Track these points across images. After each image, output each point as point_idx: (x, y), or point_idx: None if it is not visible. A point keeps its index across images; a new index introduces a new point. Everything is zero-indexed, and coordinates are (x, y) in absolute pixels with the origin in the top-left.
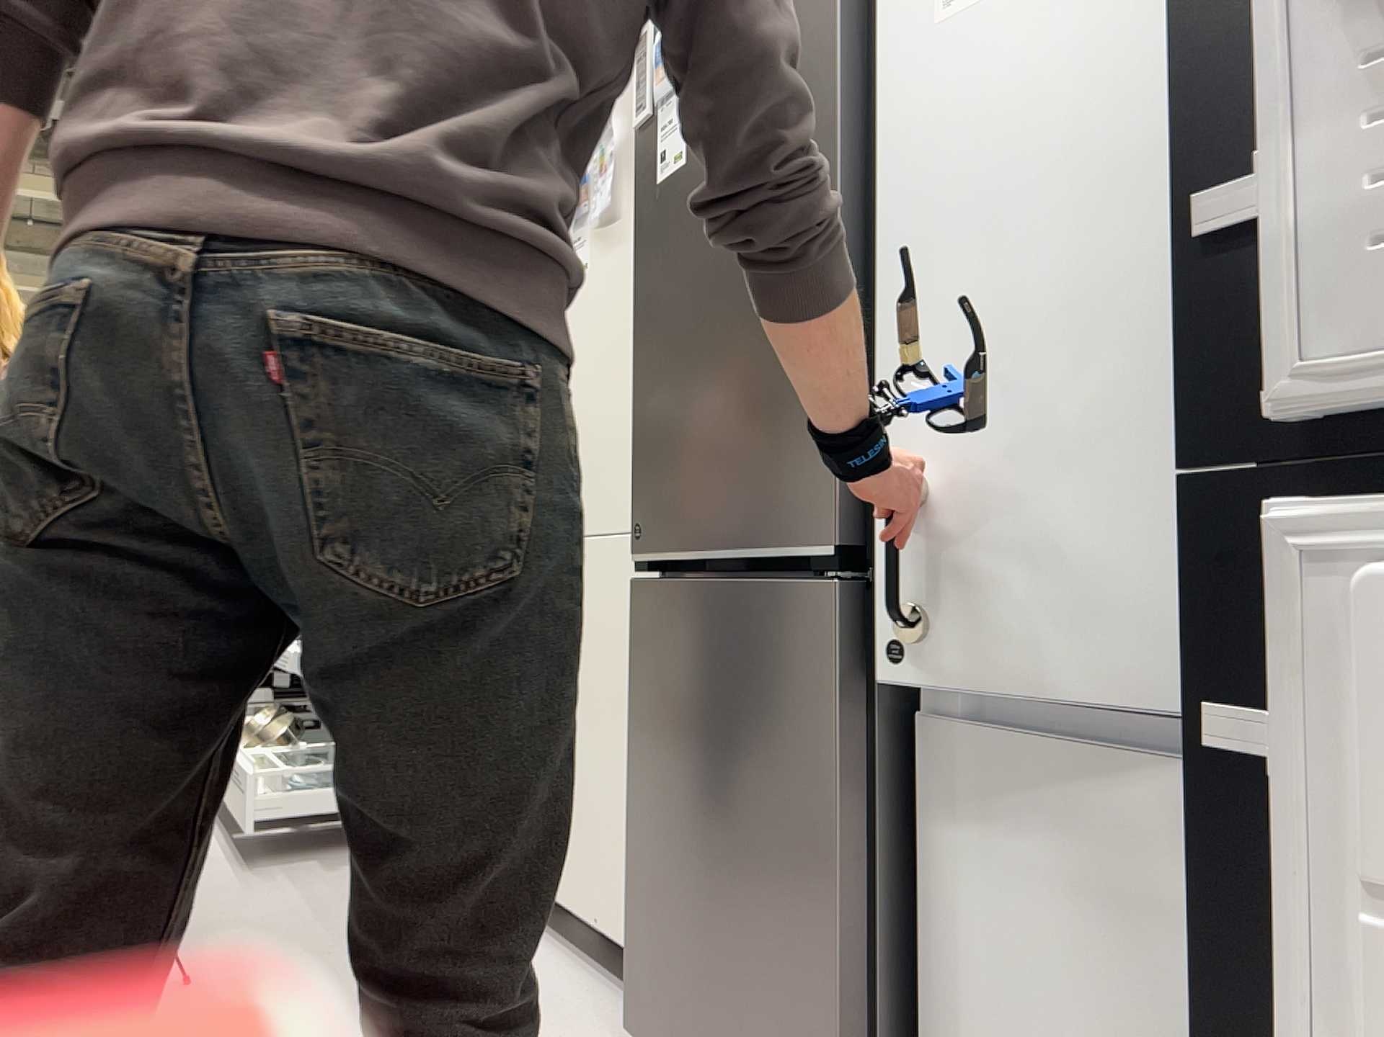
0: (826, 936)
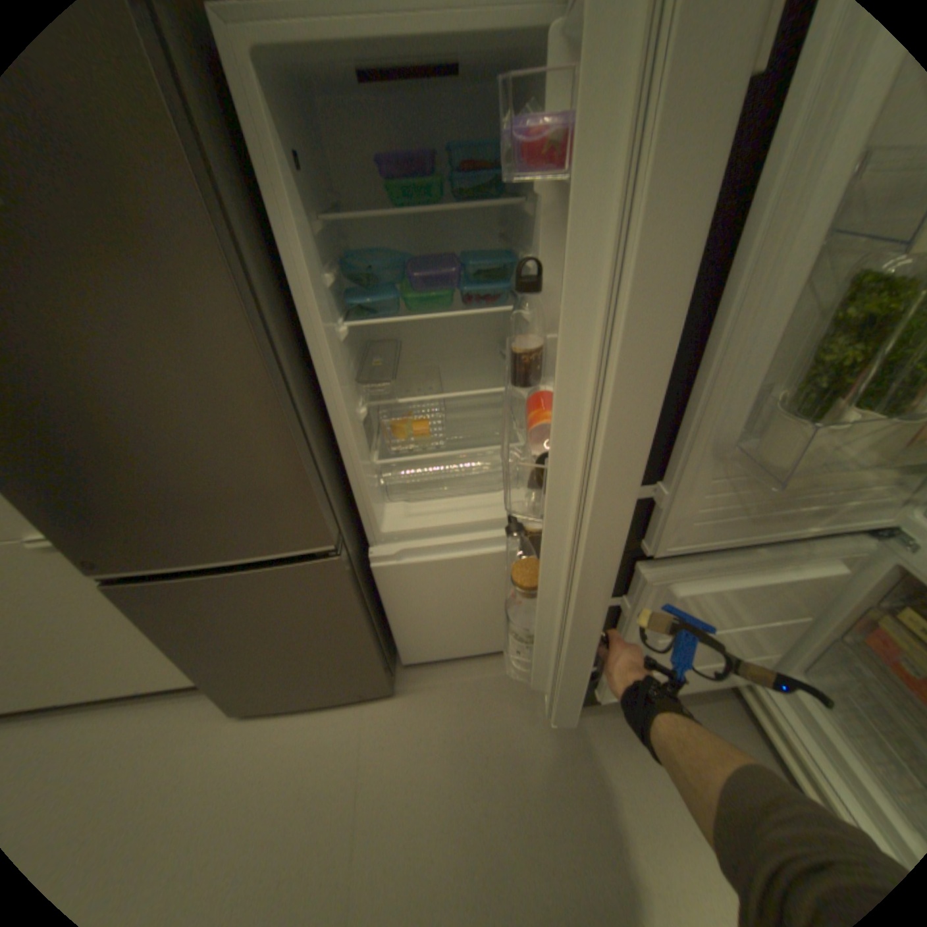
0: (361, 647)
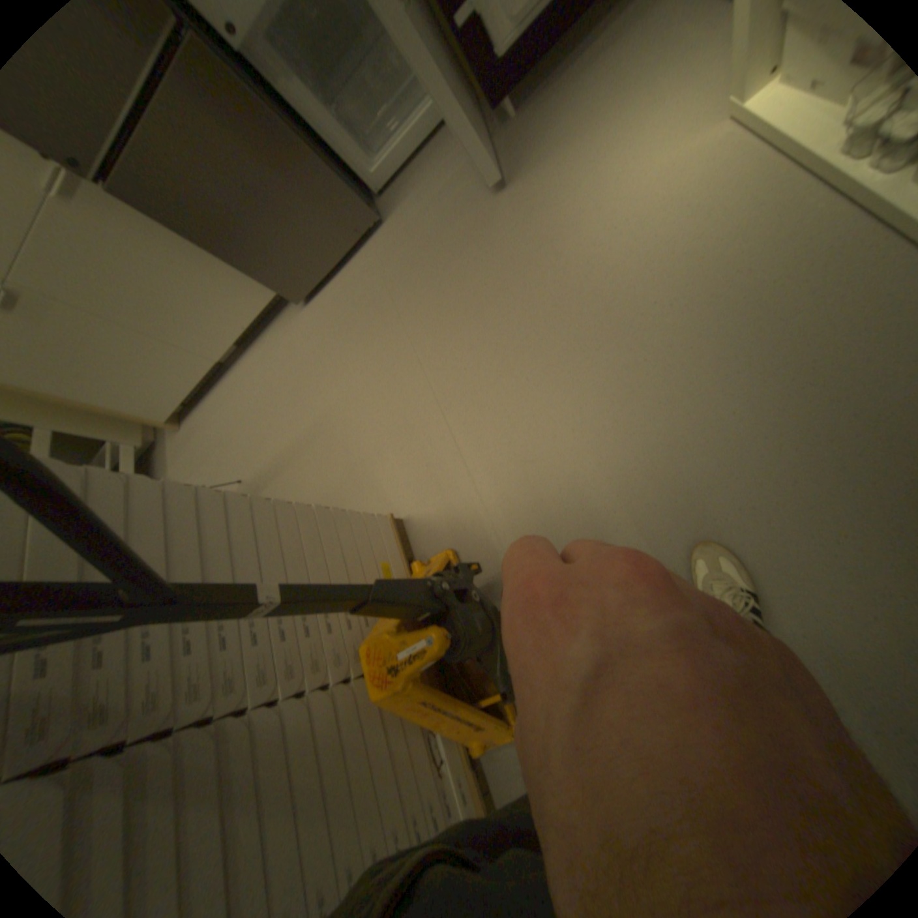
0: (310, 161)
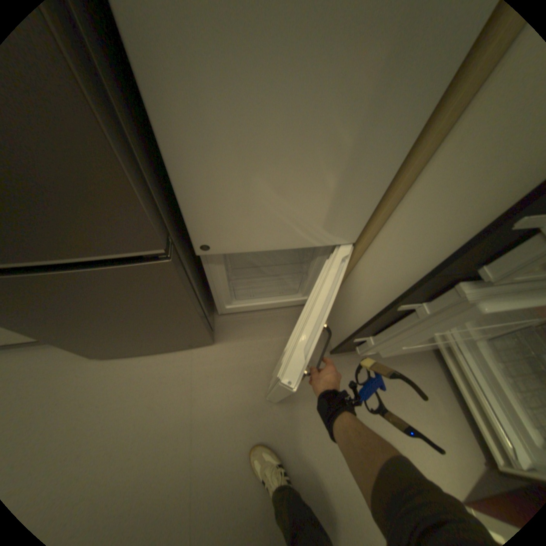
0: (192, 321)
